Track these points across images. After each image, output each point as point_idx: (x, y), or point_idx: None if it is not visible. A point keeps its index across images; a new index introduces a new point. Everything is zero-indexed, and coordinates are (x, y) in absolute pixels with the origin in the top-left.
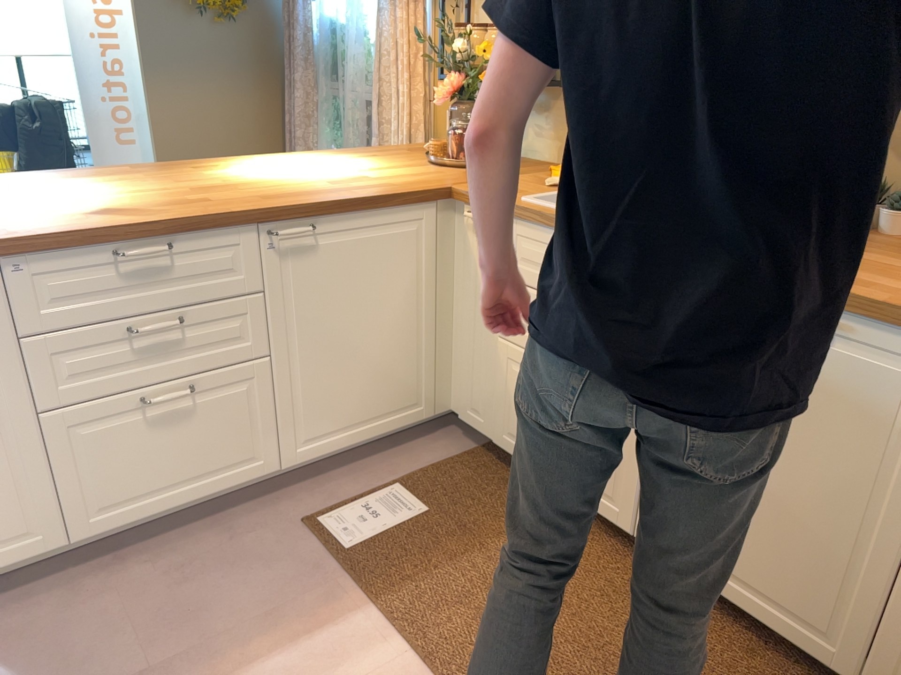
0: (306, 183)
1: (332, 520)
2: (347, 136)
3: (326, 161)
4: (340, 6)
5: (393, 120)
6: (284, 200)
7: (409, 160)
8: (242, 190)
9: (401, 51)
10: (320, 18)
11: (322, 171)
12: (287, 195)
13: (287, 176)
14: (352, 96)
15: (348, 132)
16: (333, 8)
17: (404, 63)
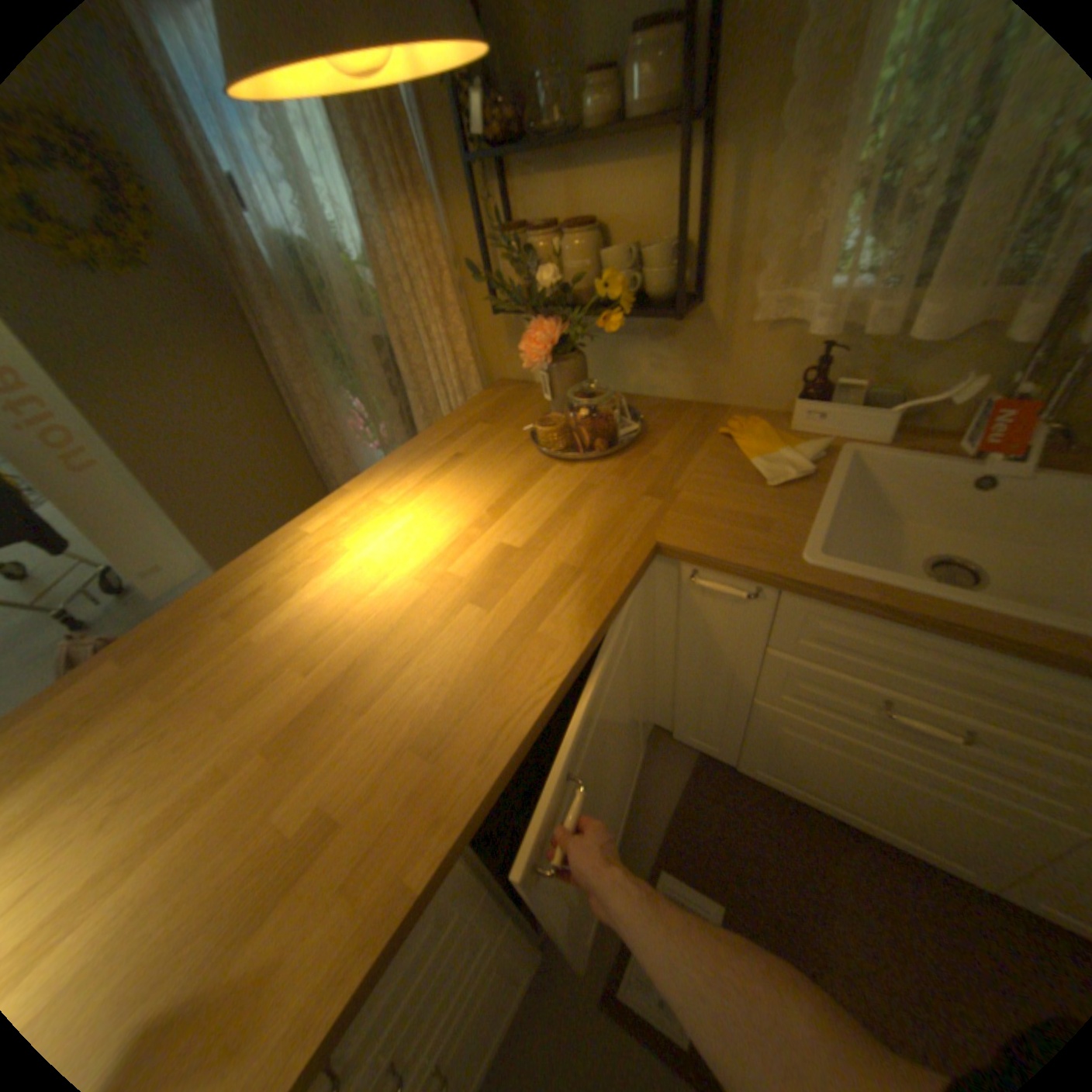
0: (445, 626)
1: (636, 991)
2: (361, 381)
3: (410, 502)
4: (286, 210)
5: (433, 367)
6: (467, 746)
7: (516, 456)
8: (360, 714)
9: (416, 272)
10: (263, 232)
11: (430, 547)
12: (454, 708)
13: (394, 594)
14: (357, 339)
15: (368, 384)
16: (277, 213)
17: (430, 292)
